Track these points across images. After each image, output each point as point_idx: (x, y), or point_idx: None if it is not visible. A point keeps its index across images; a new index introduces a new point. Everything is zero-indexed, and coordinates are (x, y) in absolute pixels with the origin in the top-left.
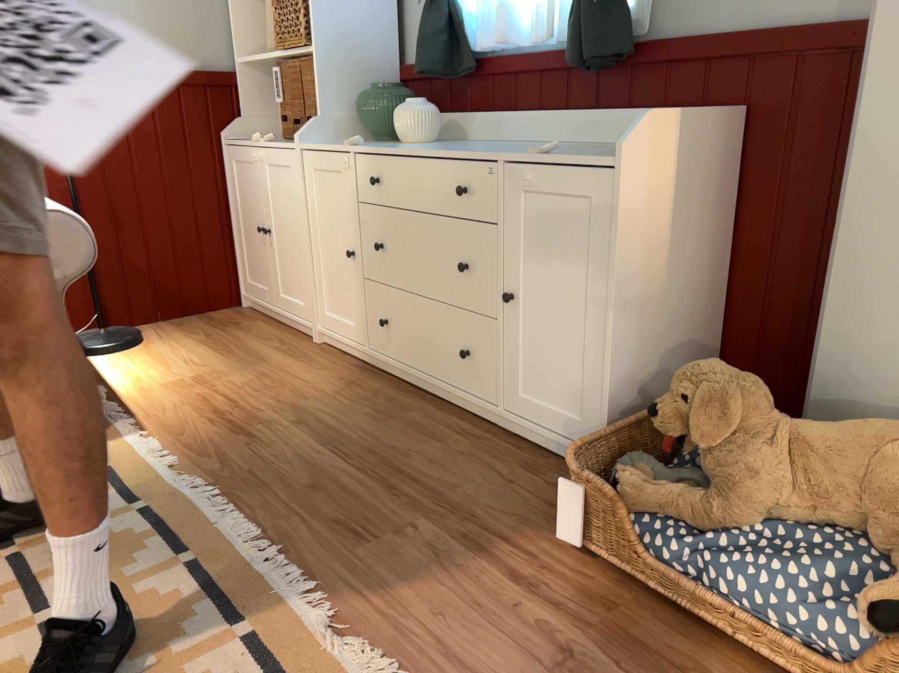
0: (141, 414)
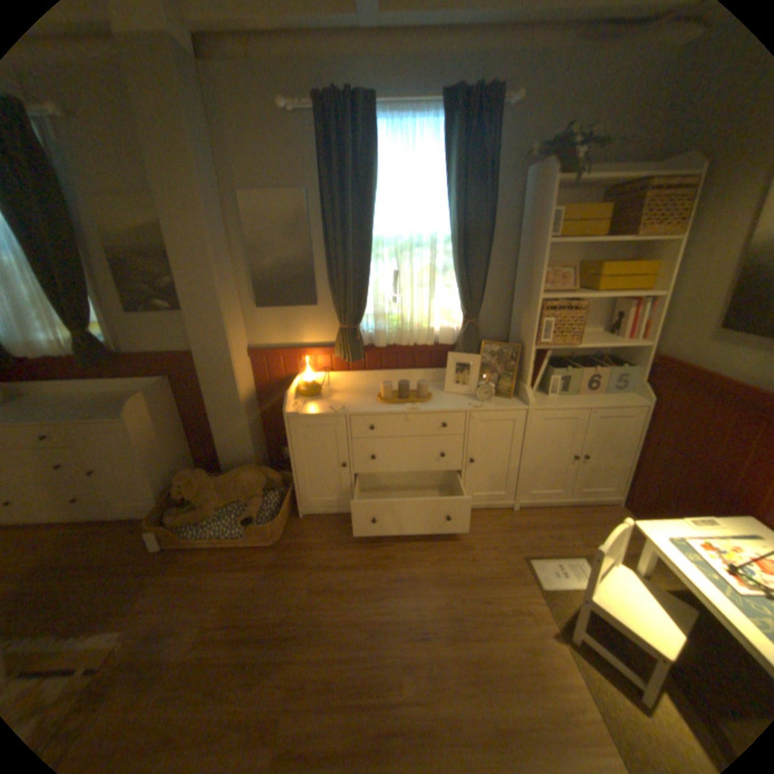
0: None
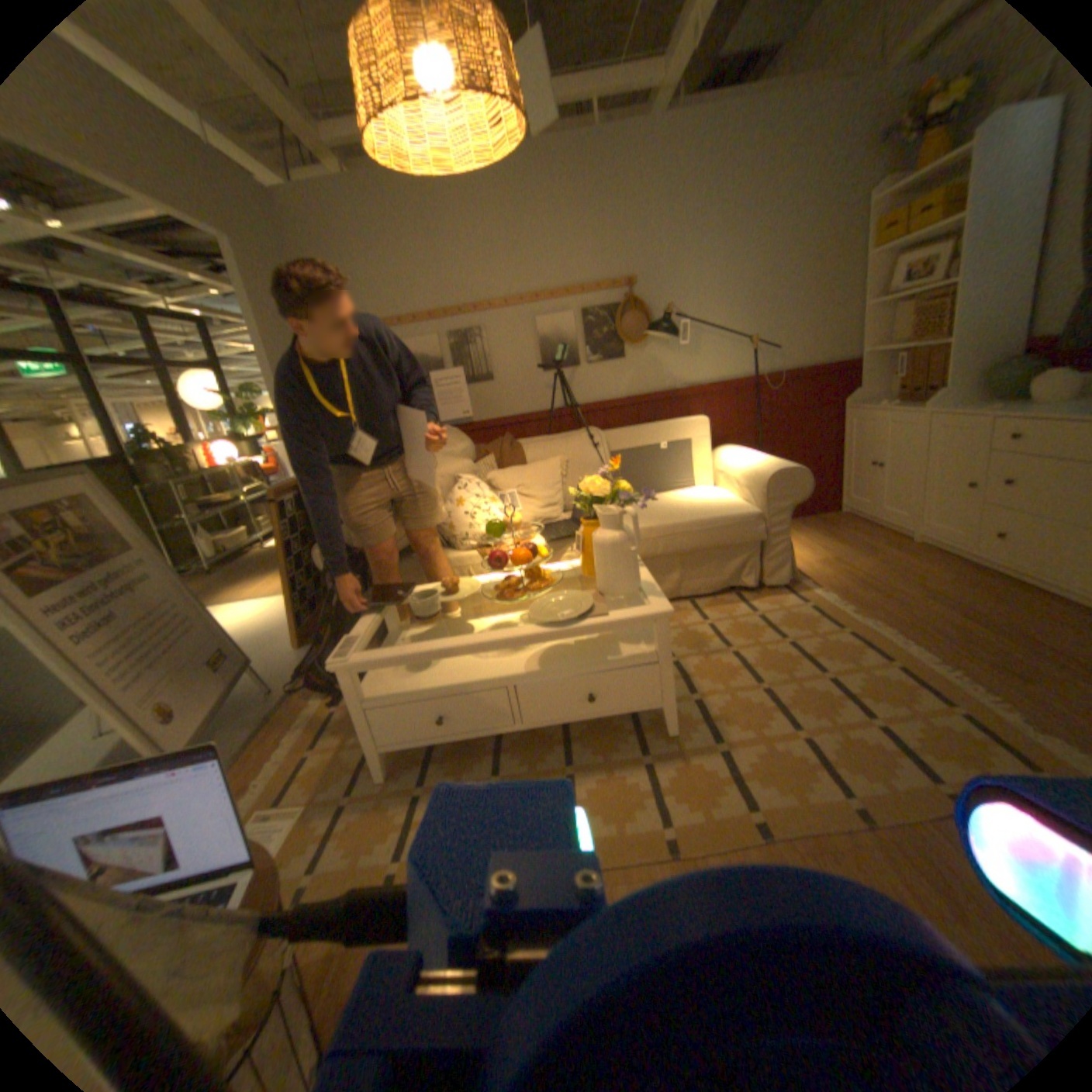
0: (813, 578)
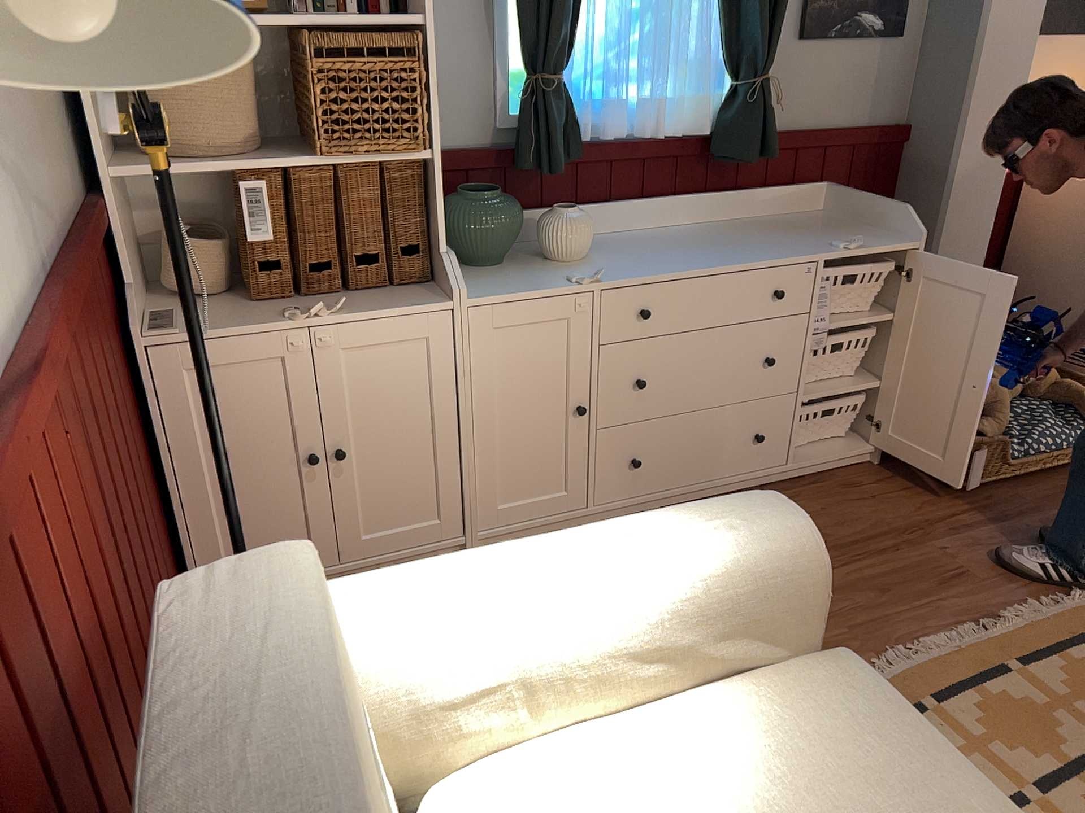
0: None
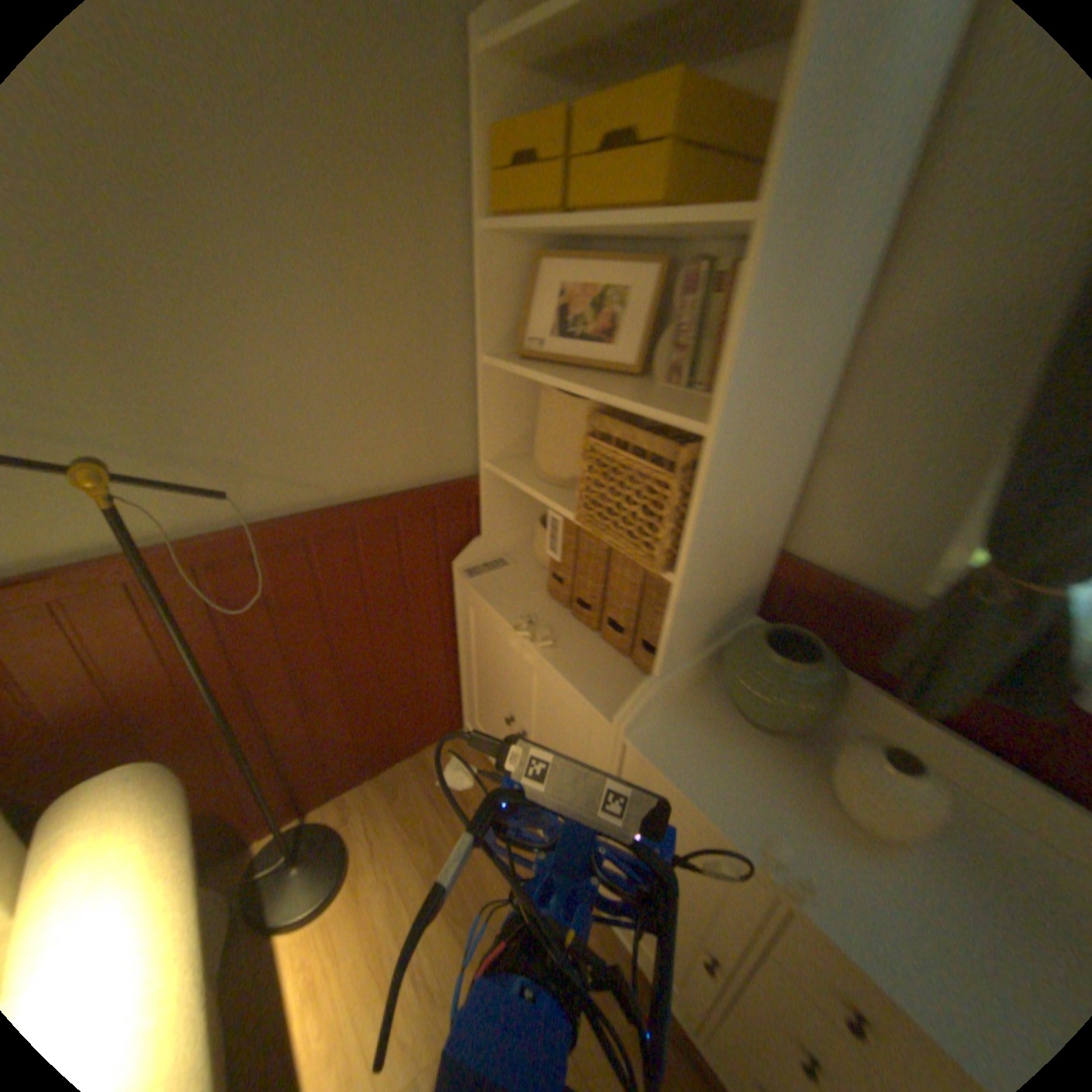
0: None
